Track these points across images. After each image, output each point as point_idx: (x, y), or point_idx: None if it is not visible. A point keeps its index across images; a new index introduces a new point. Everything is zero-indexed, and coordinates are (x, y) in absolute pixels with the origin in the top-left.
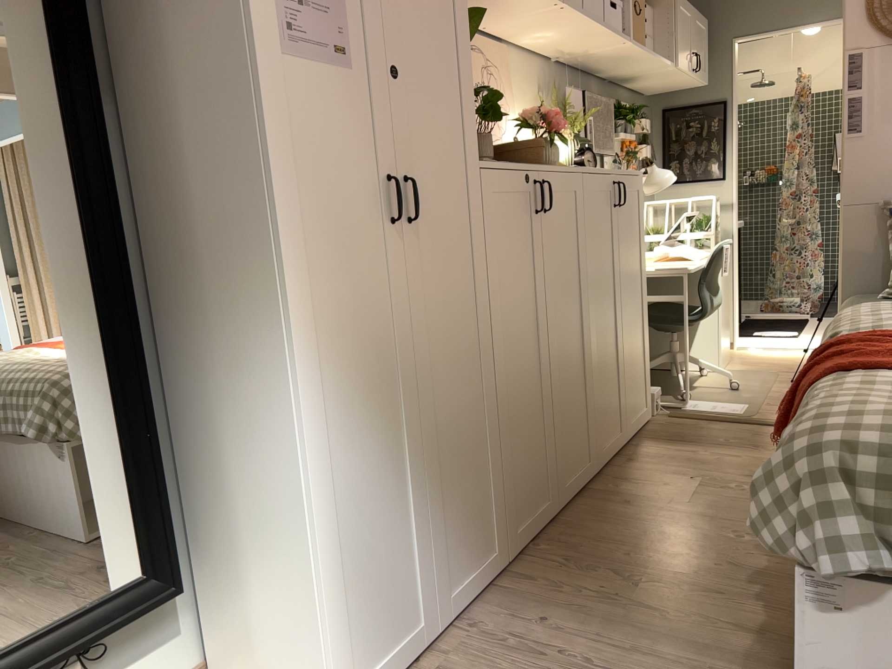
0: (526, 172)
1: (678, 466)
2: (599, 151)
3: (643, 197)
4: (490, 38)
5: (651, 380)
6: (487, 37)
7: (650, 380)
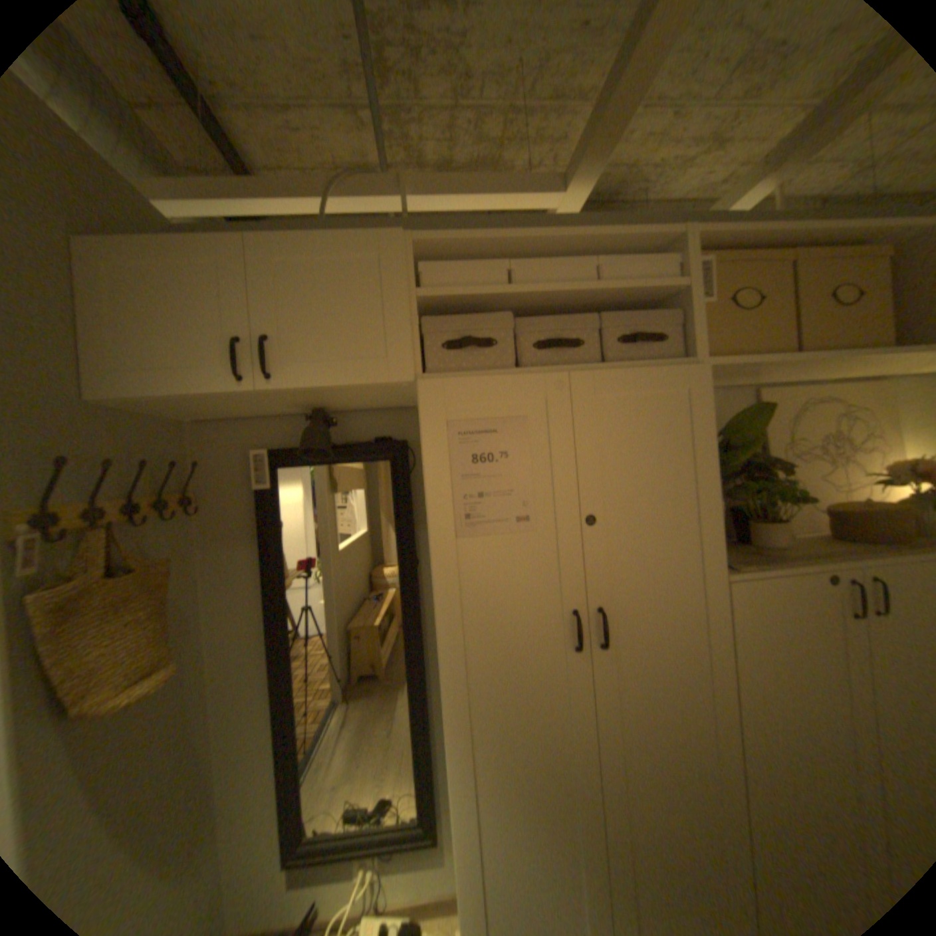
0: (832, 575)
1: None
2: None
3: None
4: (860, 380)
5: None
6: (853, 381)
7: None
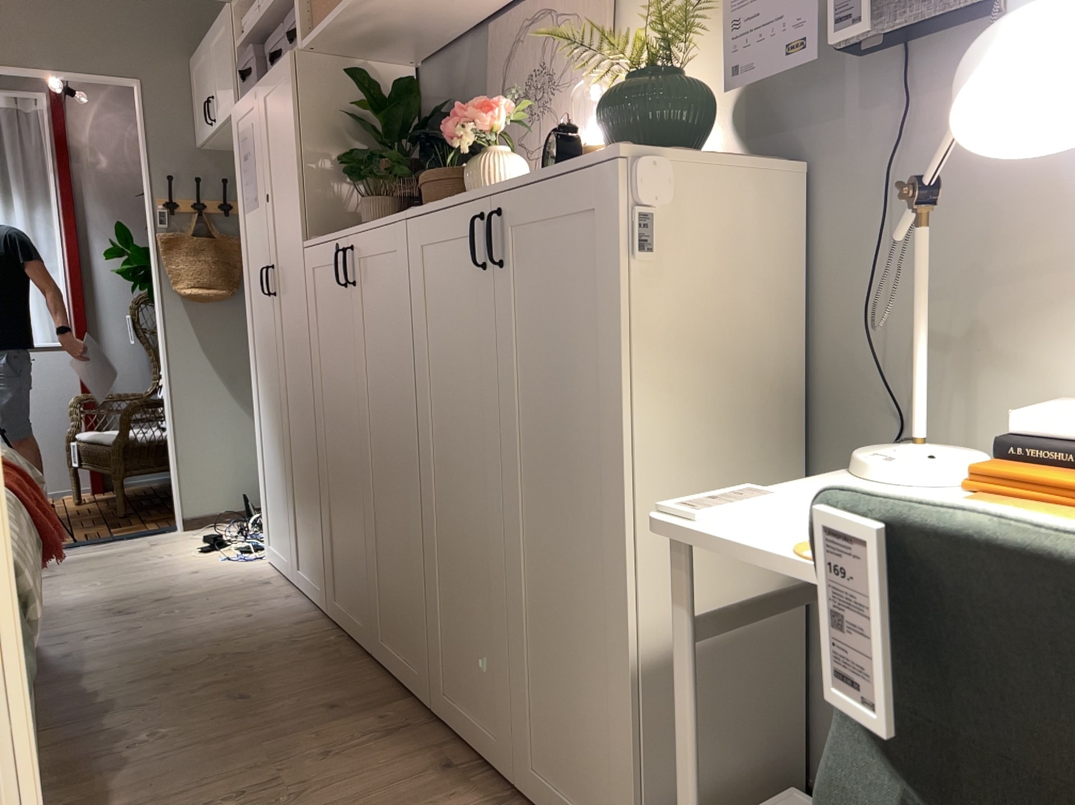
0: (334, 242)
1: (357, 801)
2: (946, 7)
3: (621, 230)
4: None
5: (634, 797)
6: None
7: (628, 793)
